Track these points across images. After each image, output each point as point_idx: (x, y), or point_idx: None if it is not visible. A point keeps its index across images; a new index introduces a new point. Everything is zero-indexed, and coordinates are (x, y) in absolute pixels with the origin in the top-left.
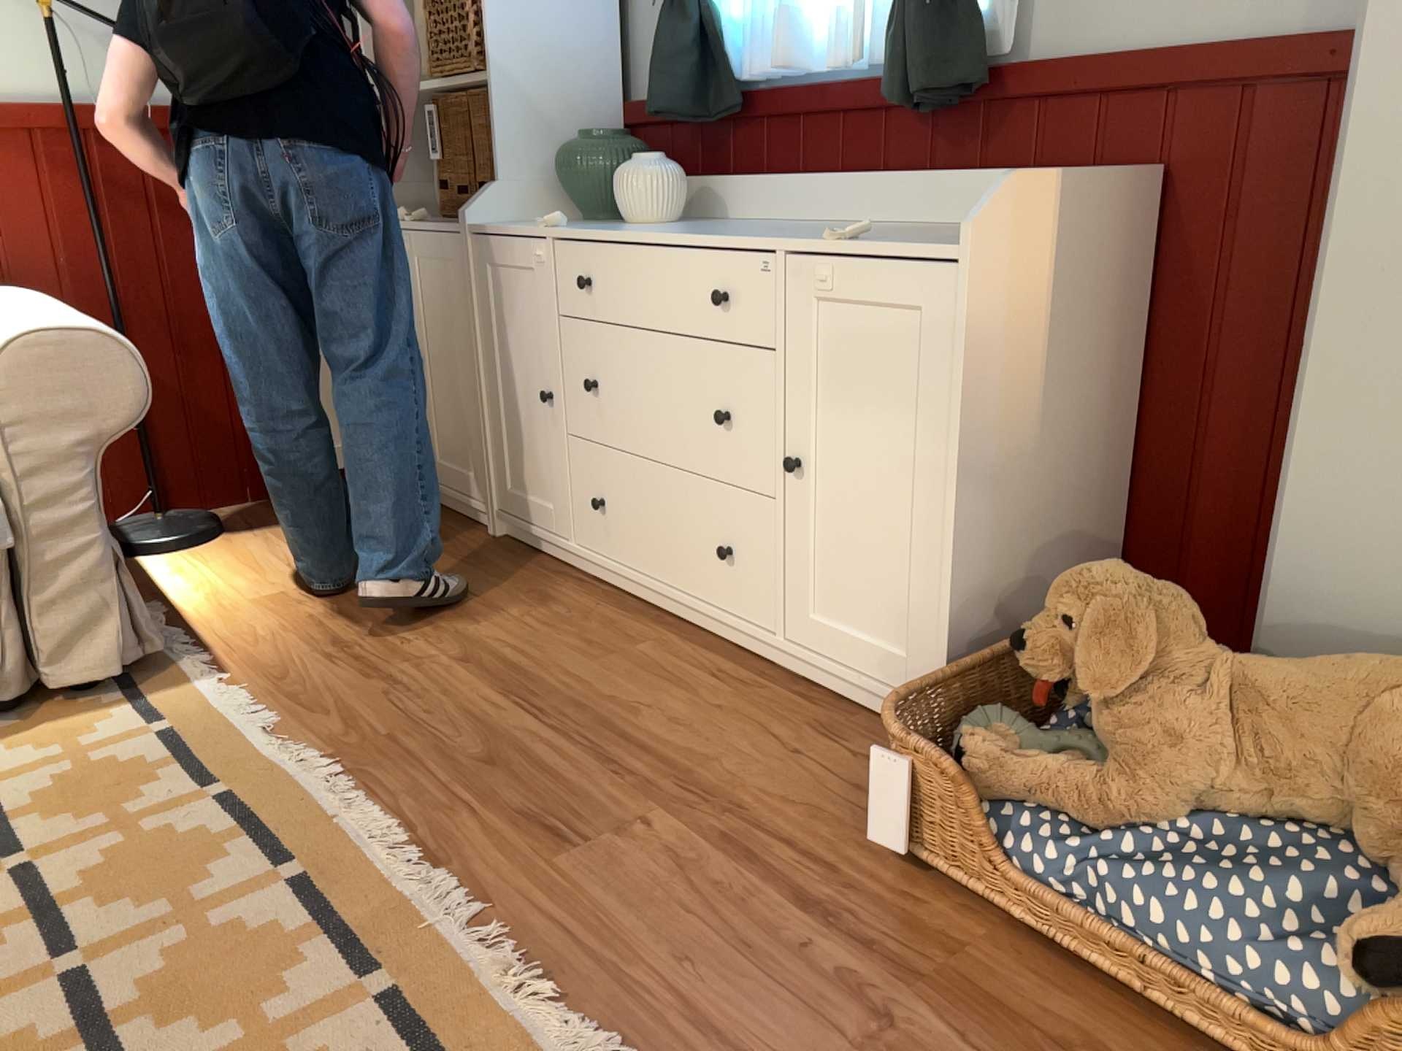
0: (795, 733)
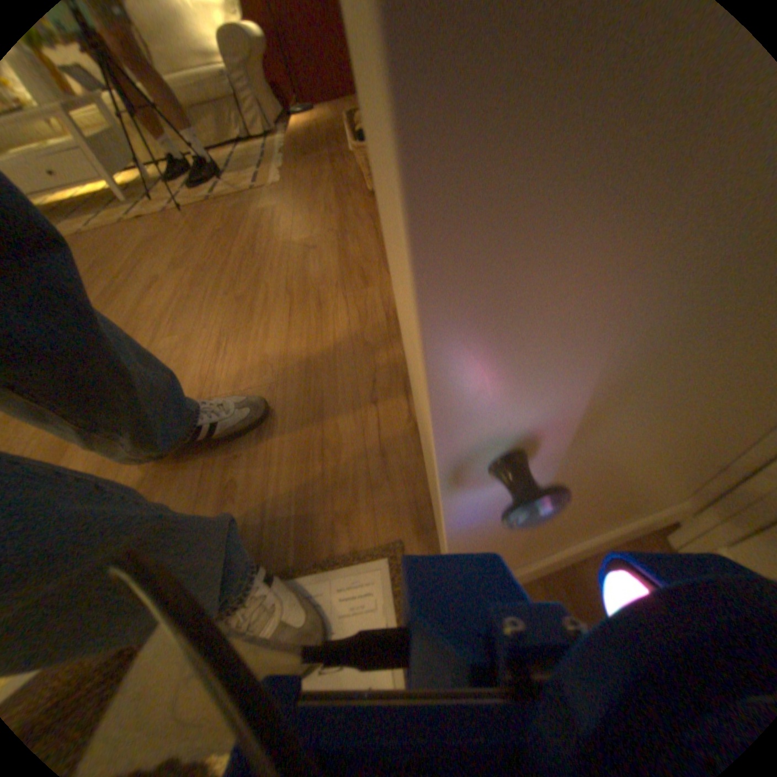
0: None
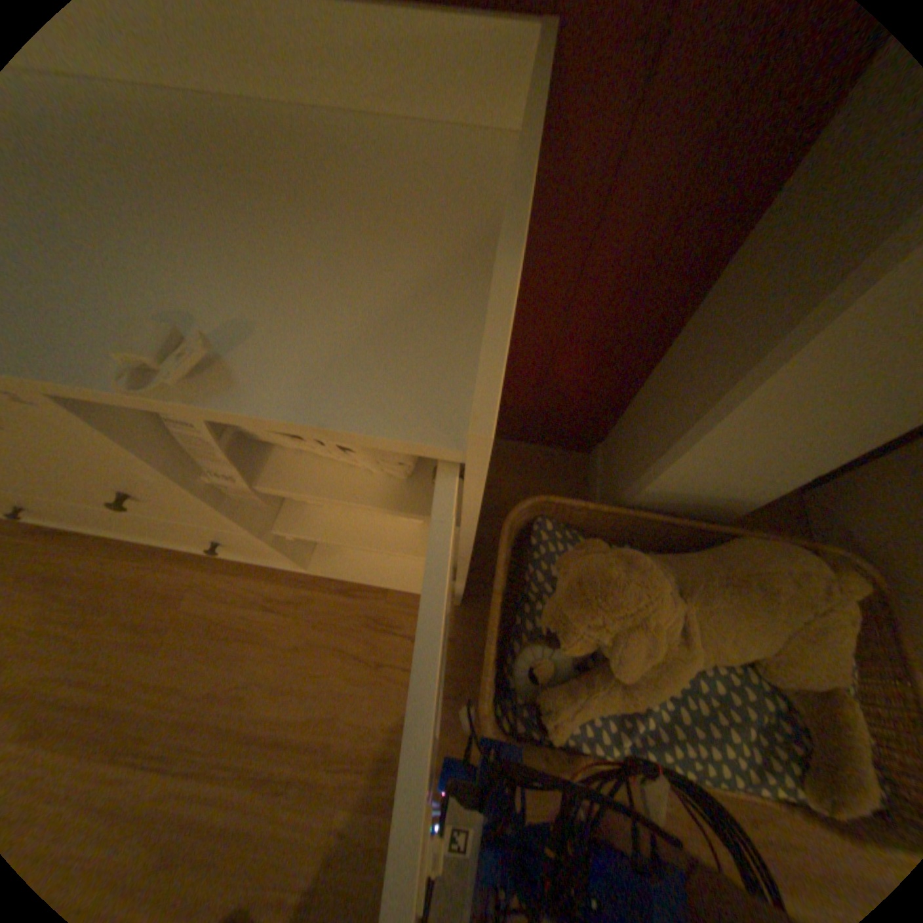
0: (363, 641)
